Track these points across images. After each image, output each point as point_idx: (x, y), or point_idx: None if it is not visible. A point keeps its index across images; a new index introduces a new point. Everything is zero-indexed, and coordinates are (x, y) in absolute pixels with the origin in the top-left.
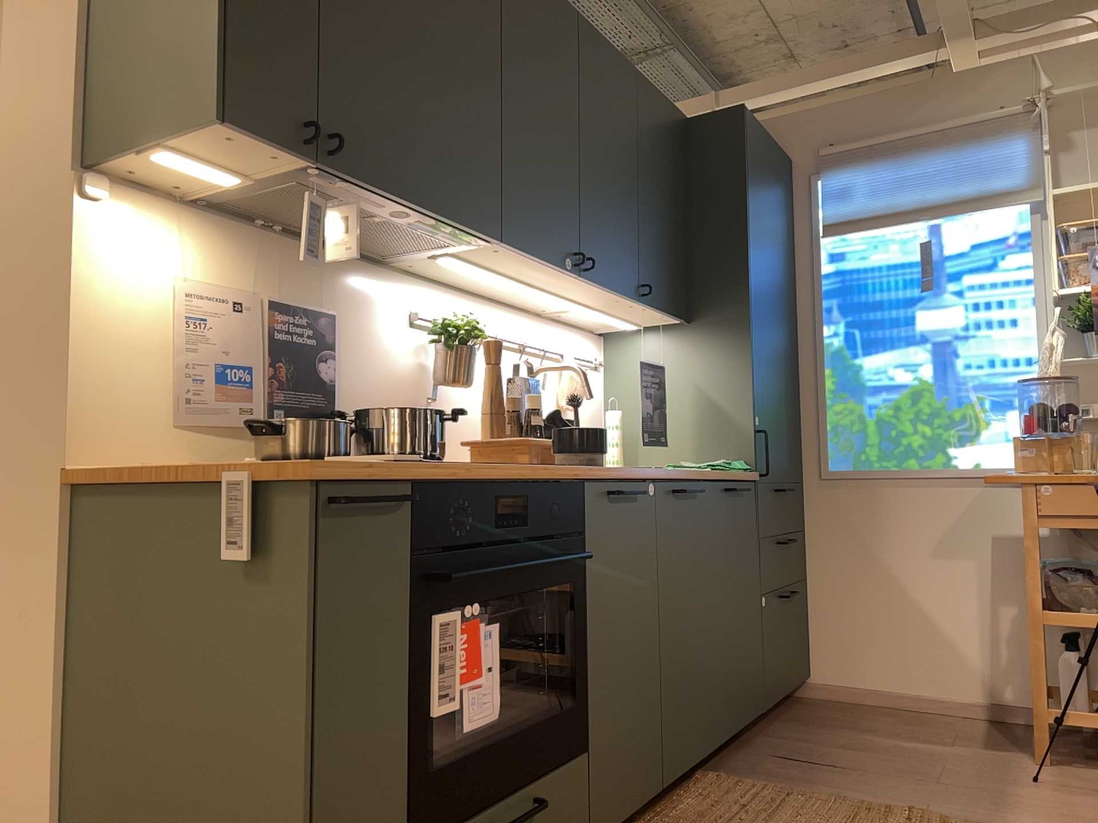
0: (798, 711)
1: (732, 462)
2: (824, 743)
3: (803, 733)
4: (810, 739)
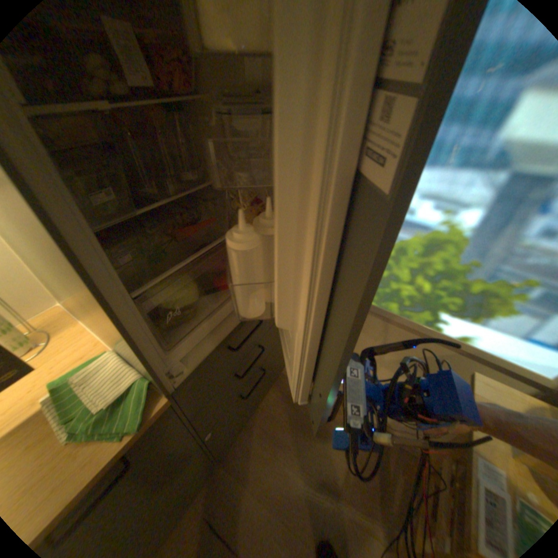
0: (265, 405)
1: (128, 391)
2: (254, 487)
3: (249, 461)
4: (247, 478)
